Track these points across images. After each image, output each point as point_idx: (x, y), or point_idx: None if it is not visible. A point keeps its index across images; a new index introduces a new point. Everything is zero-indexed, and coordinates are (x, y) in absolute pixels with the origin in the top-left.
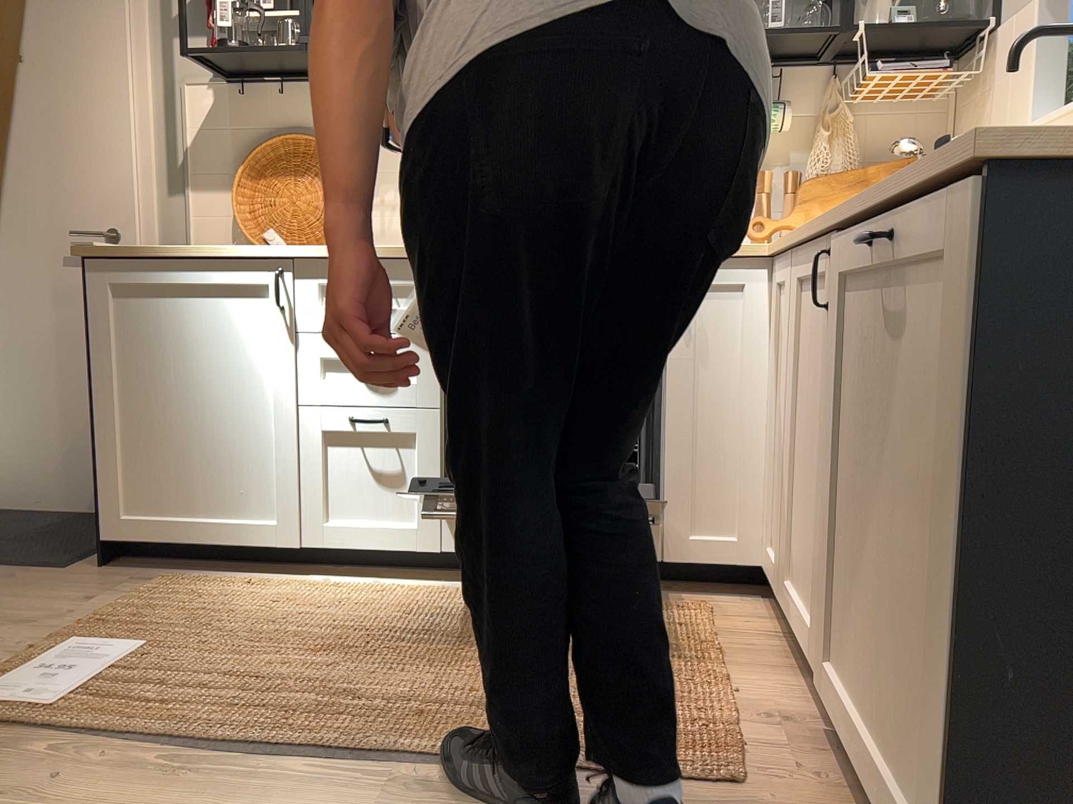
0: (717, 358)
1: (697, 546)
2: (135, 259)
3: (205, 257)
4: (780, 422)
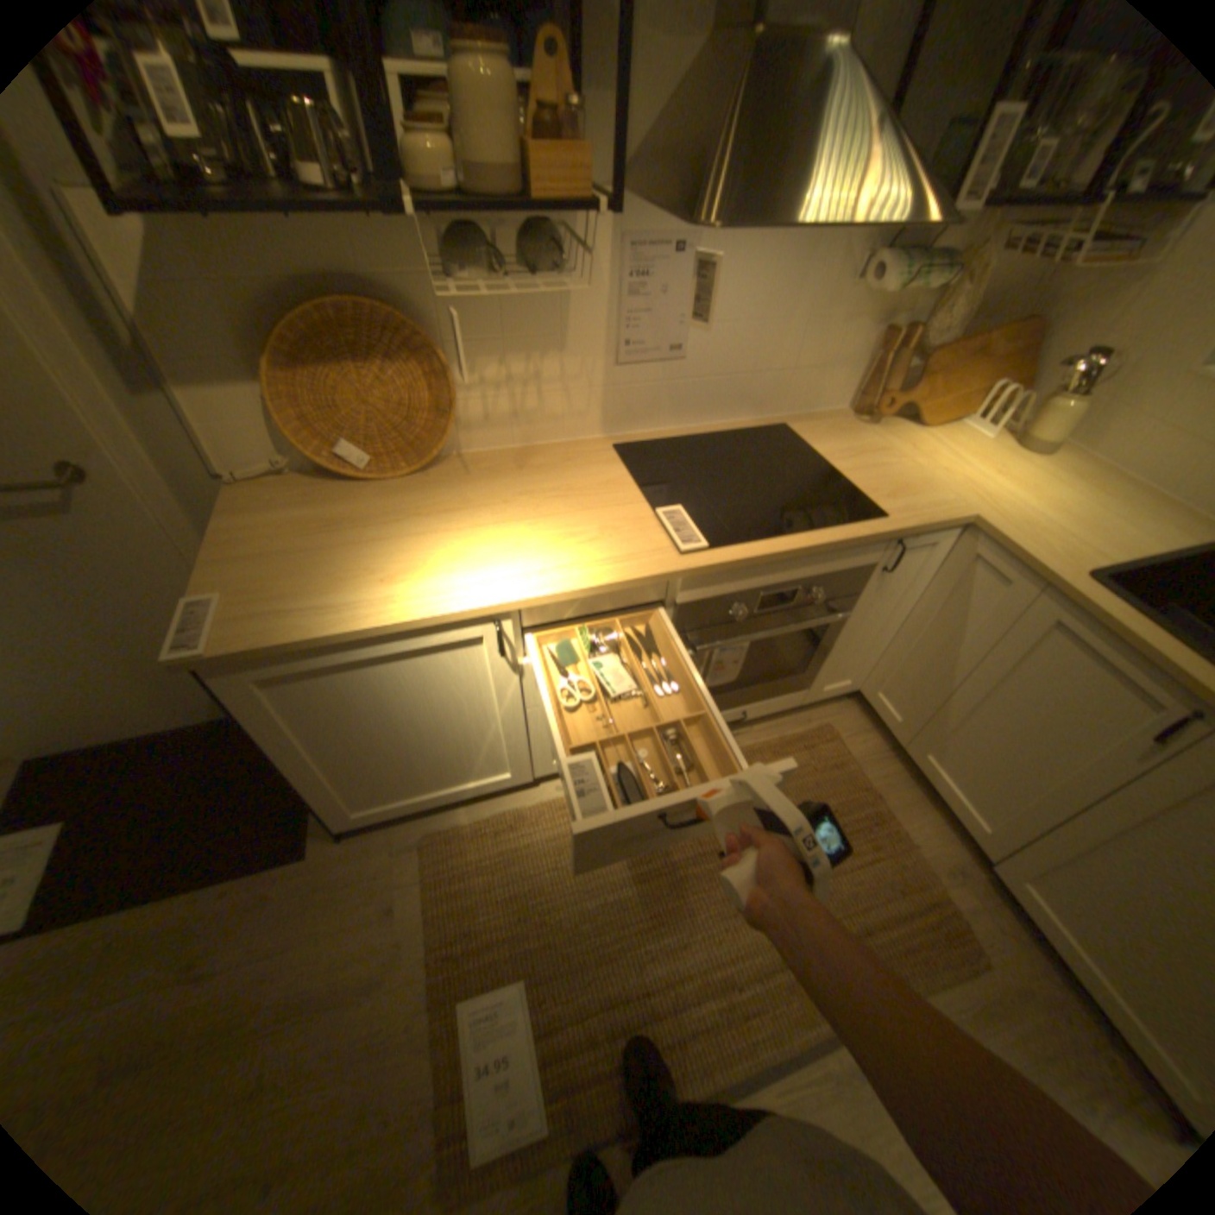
0: (888, 591)
1: (823, 692)
2: (284, 650)
3: (394, 629)
4: (925, 639)
